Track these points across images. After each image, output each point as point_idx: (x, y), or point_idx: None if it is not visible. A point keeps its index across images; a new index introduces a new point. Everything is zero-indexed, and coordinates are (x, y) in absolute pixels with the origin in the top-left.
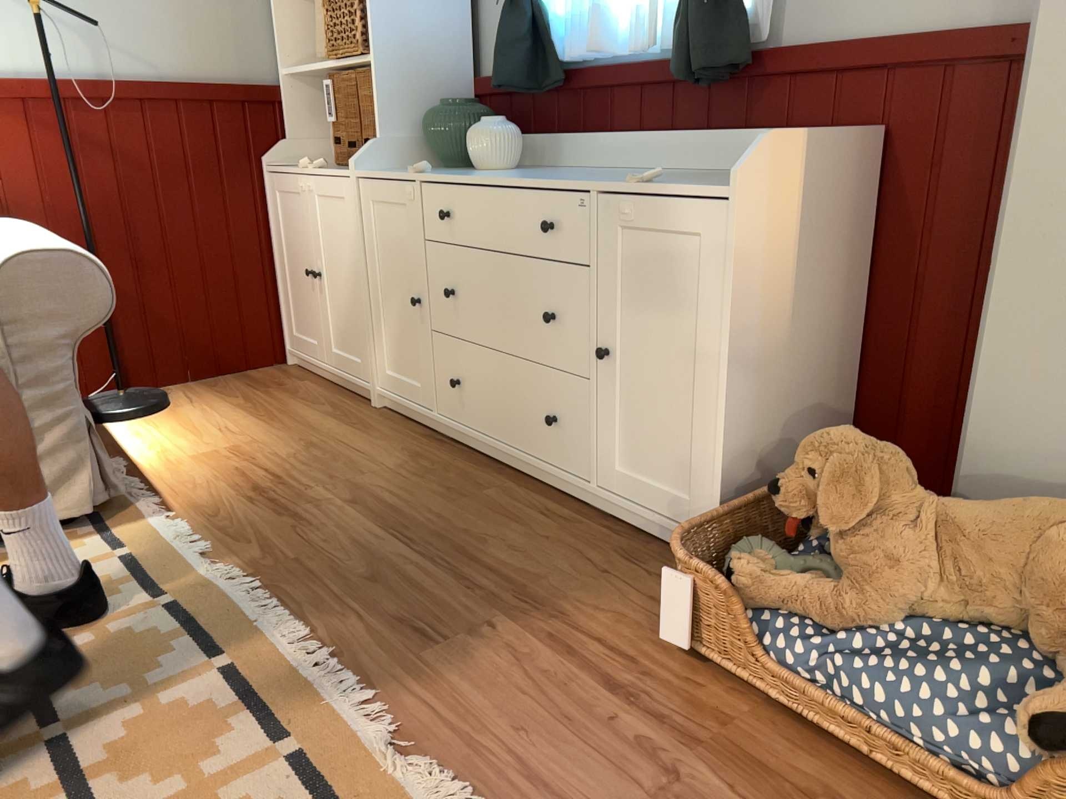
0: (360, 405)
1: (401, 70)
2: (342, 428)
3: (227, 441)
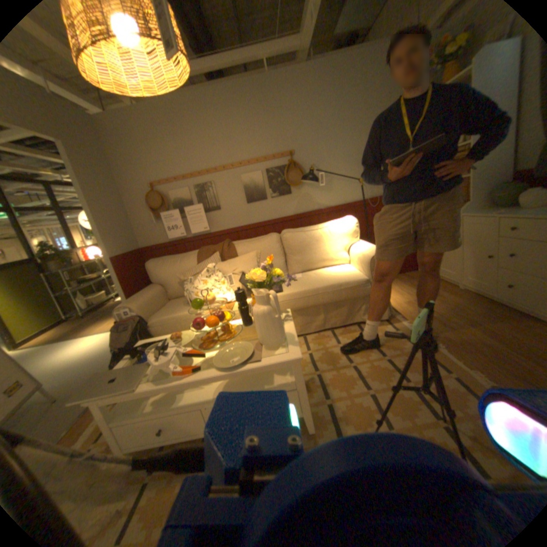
0: (455, 287)
1: (482, 175)
2: (452, 296)
3: (412, 297)
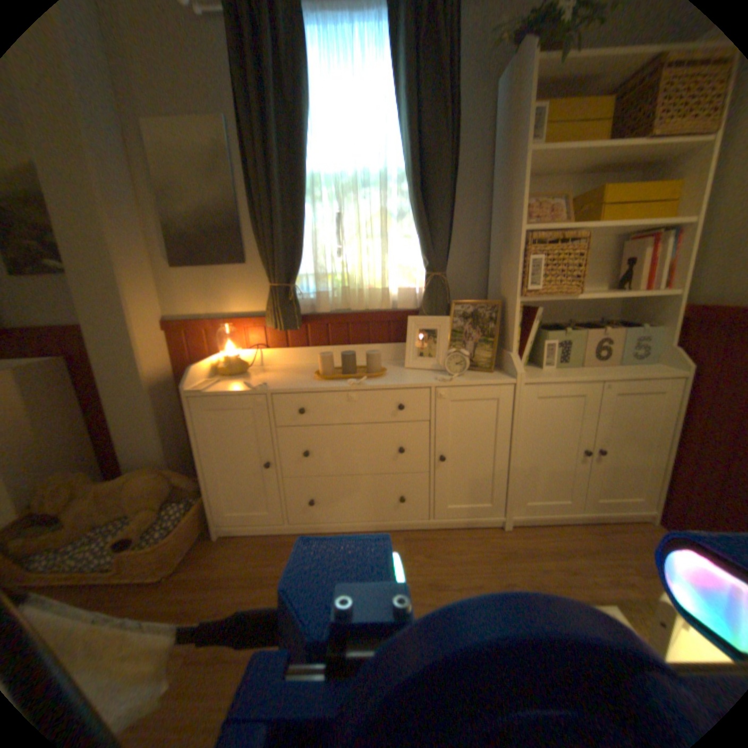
0: None
1: None
2: None
3: None
